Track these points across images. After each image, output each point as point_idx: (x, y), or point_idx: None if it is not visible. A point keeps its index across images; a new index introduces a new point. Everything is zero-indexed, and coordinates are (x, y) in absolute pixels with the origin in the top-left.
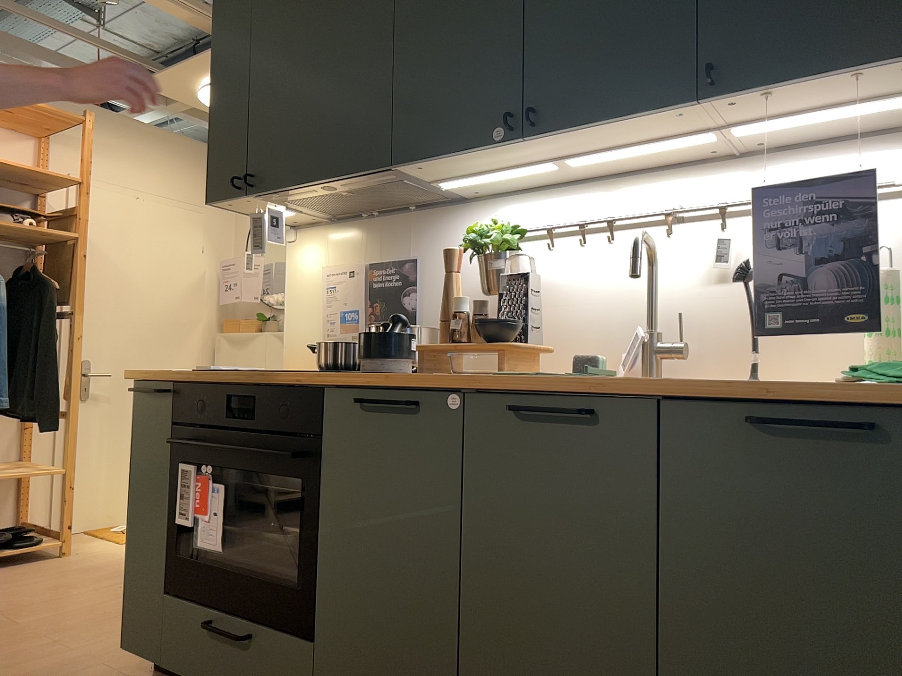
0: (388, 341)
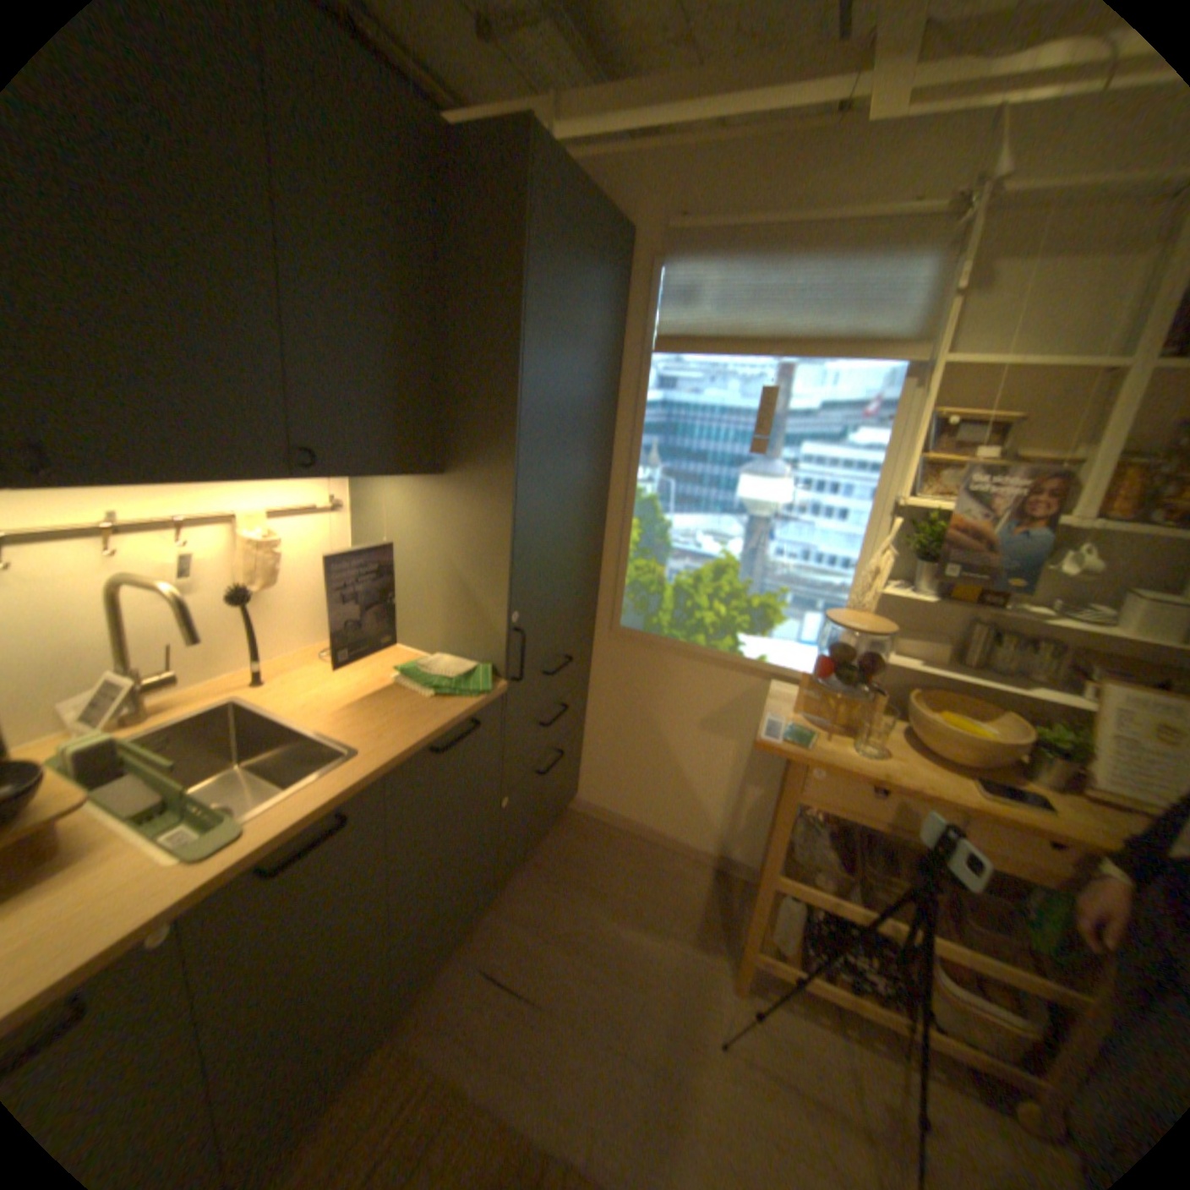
0: None
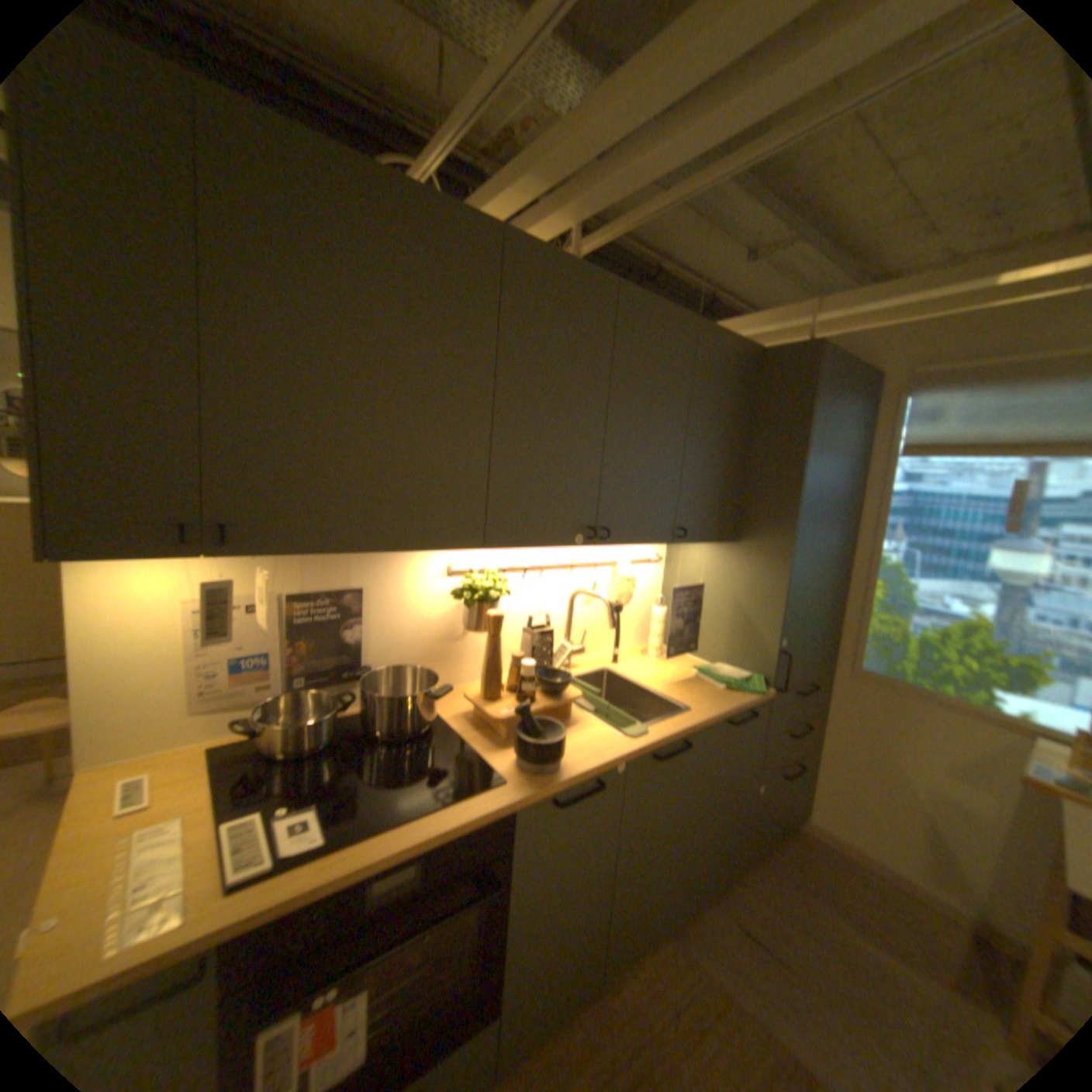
0: (559, 740)
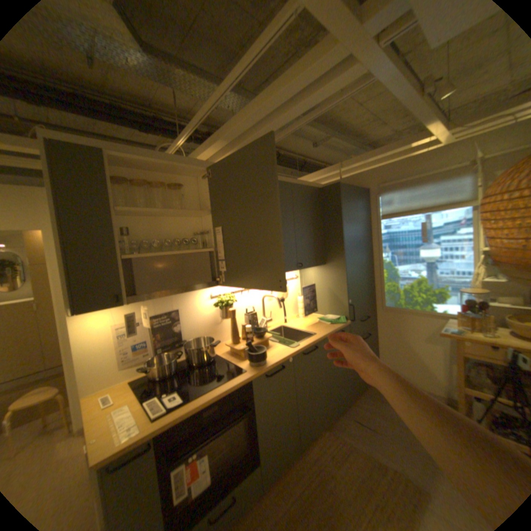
0: (264, 352)
